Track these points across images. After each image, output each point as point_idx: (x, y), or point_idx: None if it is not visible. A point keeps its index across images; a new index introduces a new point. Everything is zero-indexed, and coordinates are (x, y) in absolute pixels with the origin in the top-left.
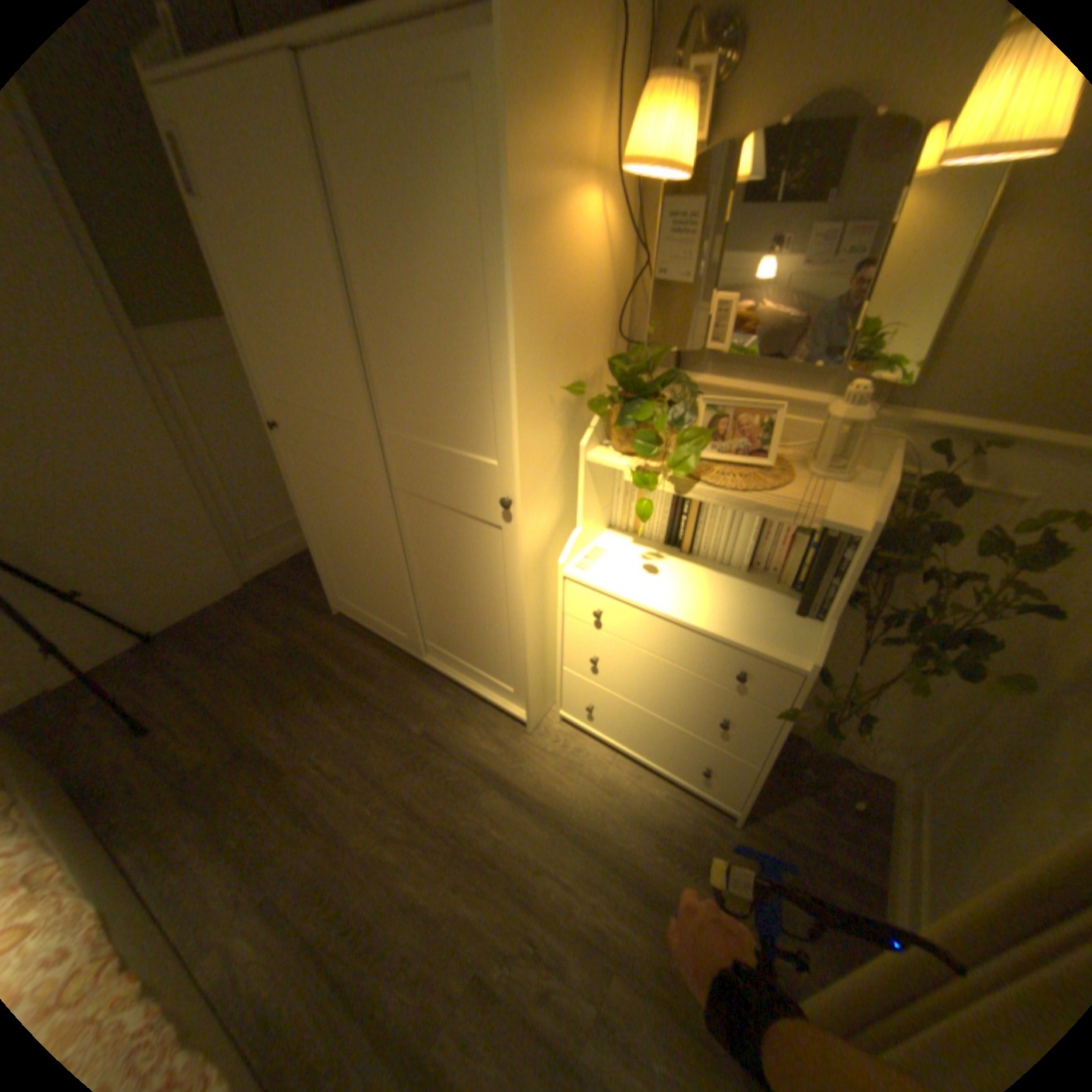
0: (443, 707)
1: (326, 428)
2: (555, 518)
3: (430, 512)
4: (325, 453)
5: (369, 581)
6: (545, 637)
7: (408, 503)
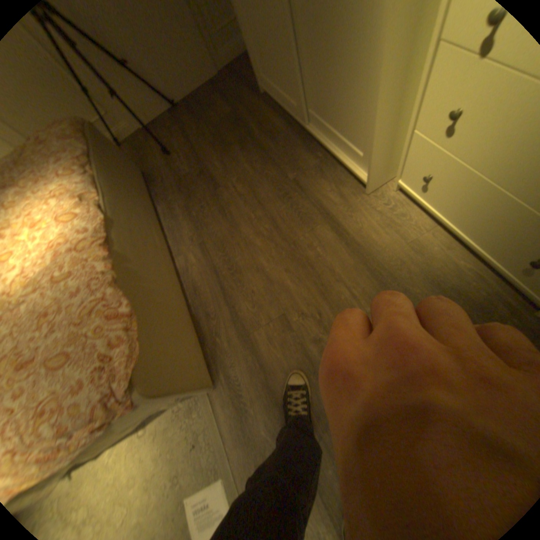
0: (311, 165)
1: None
2: None
3: None
4: None
5: (270, 46)
6: (406, 90)
7: None
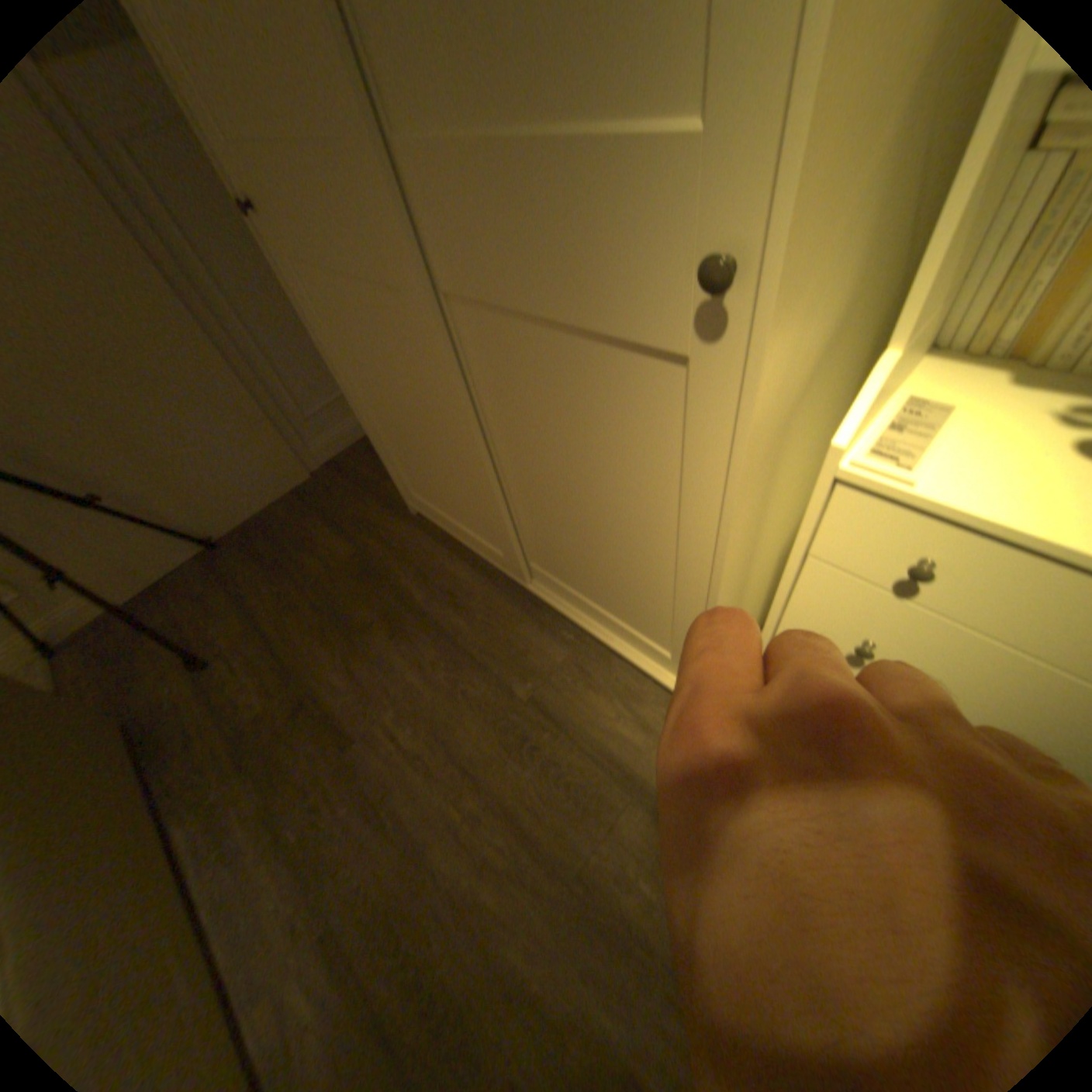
0: (559, 659)
1: (303, 178)
2: (829, 324)
3: (514, 342)
4: (322, 243)
5: (441, 474)
6: (745, 587)
7: (472, 328)
